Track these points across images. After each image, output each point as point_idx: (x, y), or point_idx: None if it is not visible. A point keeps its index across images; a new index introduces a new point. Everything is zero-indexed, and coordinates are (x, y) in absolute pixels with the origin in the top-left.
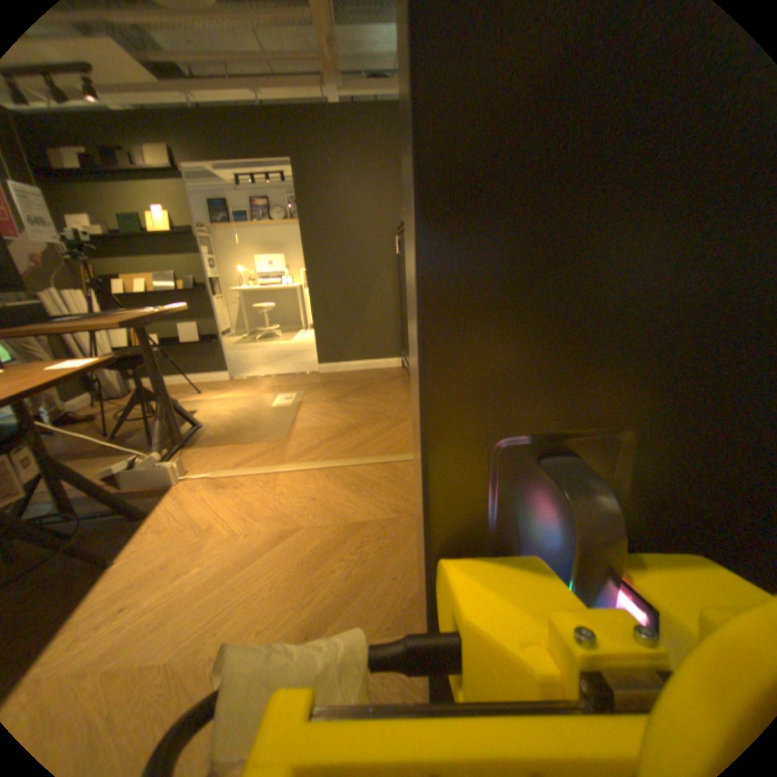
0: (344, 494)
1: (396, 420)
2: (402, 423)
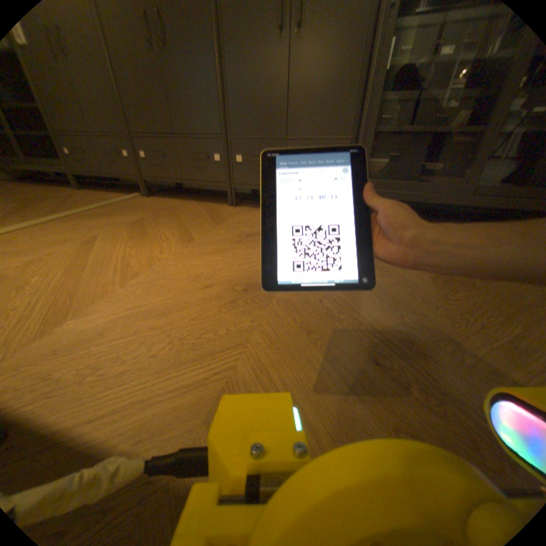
0: (100, 220)
1: (64, 196)
2: (74, 195)
